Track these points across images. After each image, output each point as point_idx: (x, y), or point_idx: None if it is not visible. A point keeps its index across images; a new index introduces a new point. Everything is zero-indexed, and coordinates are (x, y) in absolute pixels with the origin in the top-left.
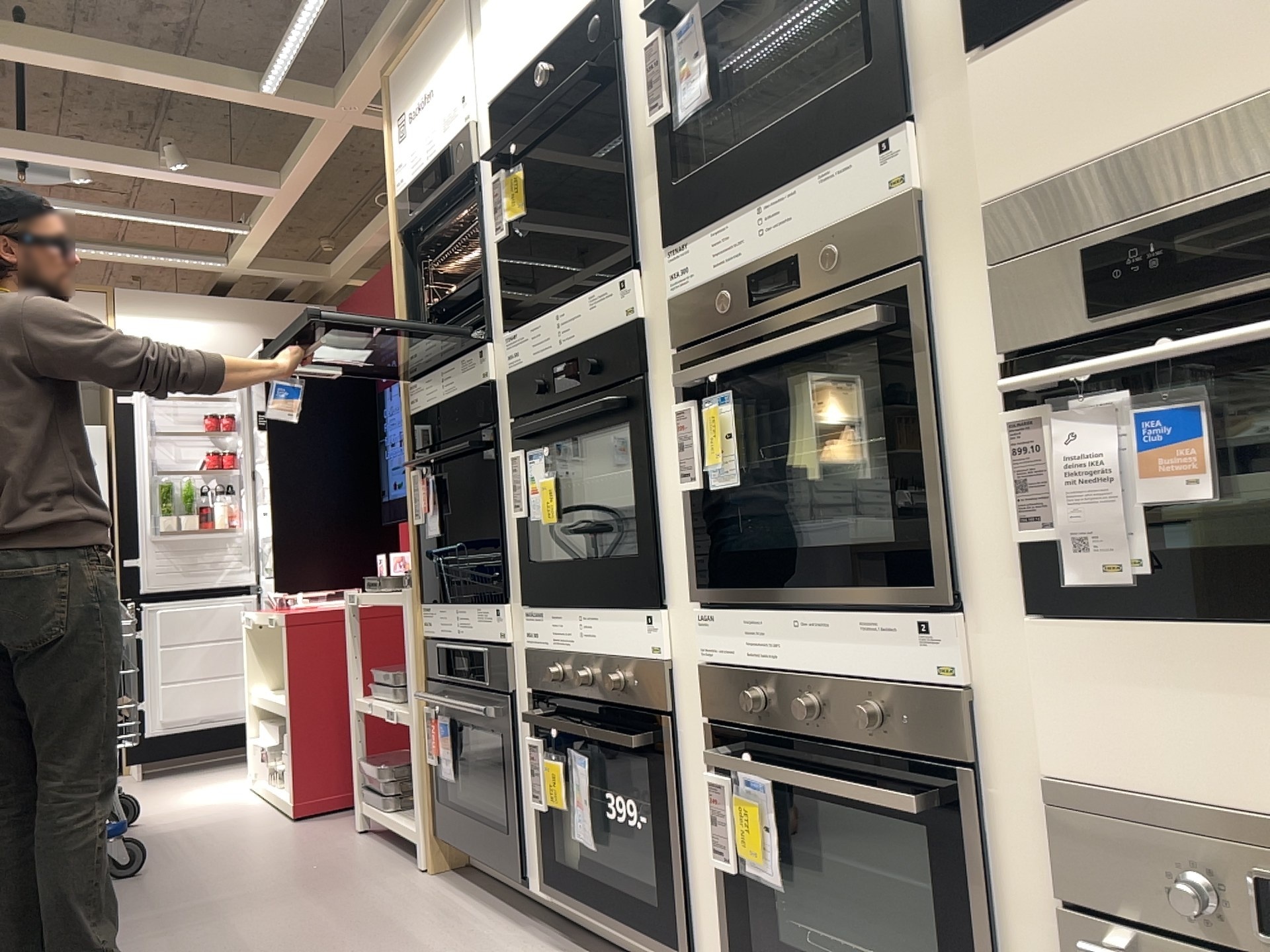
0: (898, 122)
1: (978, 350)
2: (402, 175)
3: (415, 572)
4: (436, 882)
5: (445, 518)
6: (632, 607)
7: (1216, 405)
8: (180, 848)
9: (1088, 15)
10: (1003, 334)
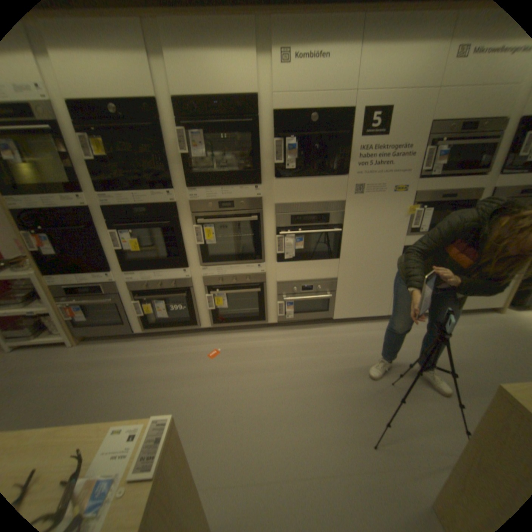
0: (260, 186)
1: (271, 227)
2: None
3: (36, 267)
4: (82, 348)
5: (55, 249)
6: (177, 269)
7: (301, 238)
8: None
9: (296, 184)
10: (277, 227)
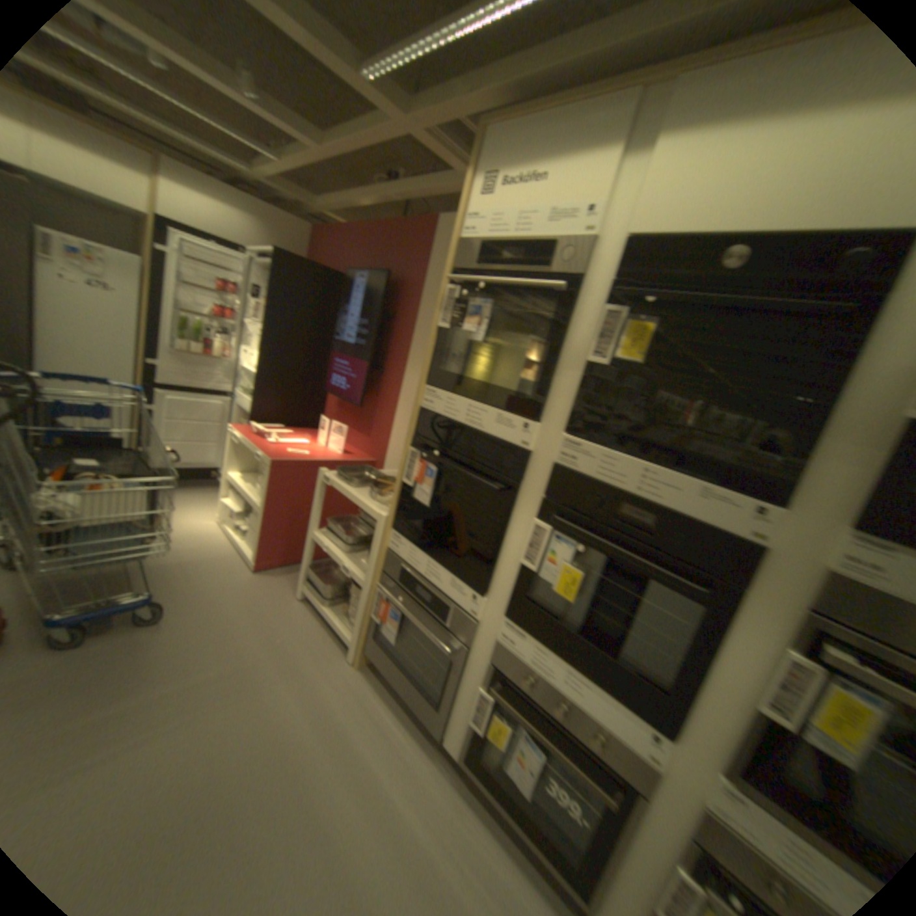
0: None
1: None
2: (474, 222)
3: (393, 509)
4: (361, 682)
5: (433, 495)
6: (640, 716)
7: None
8: (179, 592)
9: None
10: None
